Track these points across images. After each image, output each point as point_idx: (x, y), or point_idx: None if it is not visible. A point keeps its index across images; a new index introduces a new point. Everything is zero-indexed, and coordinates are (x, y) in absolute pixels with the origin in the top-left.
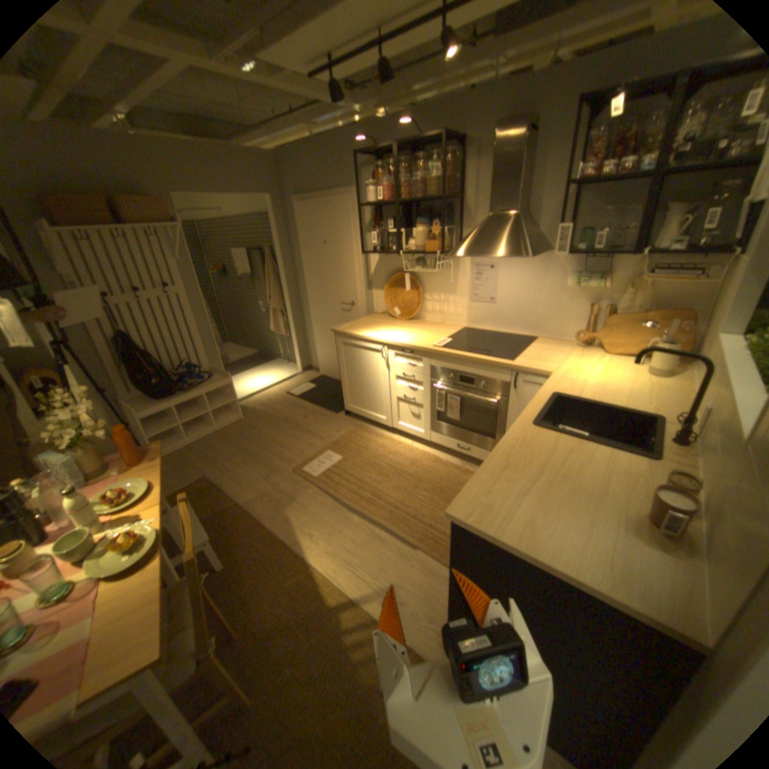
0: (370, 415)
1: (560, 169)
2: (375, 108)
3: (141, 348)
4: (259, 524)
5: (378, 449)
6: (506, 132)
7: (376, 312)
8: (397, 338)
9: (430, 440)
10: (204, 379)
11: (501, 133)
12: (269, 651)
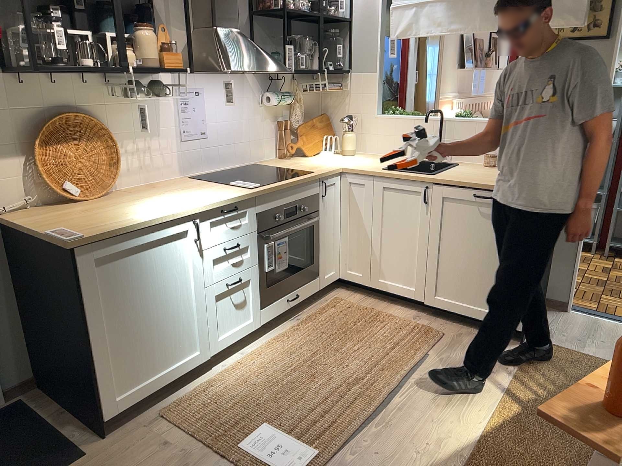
0: (171, 374)
1: None
2: None
3: None
4: None
5: (253, 382)
6: None
7: (7, 210)
8: (200, 201)
9: (261, 324)
10: None
11: None
12: None
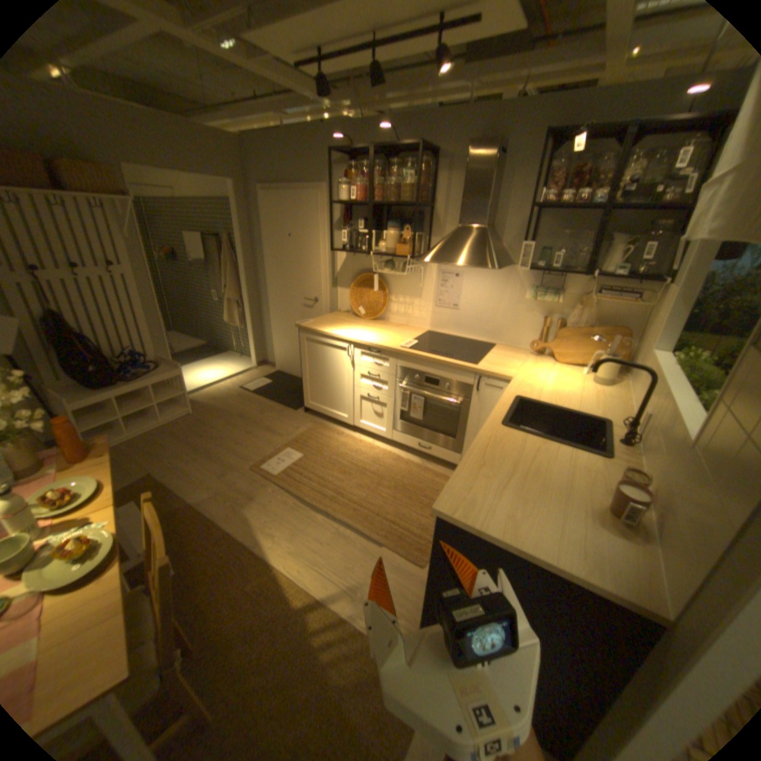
0: (331, 413)
1: (524, 192)
2: (350, 109)
3: (77, 332)
4: (214, 526)
5: (340, 448)
6: (478, 151)
7: (340, 310)
8: (364, 338)
9: (392, 439)
10: (150, 369)
11: (473, 151)
12: (231, 660)
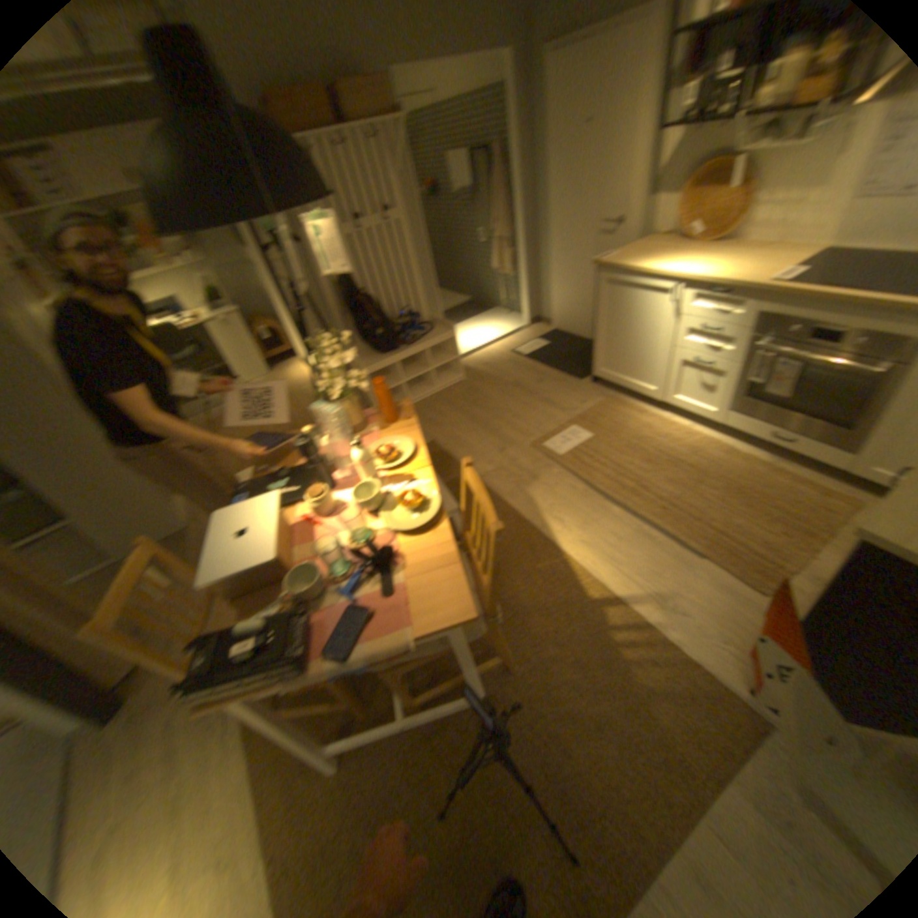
0: (633, 384)
1: None
2: None
3: (366, 292)
4: (501, 499)
5: (644, 429)
6: None
7: (660, 231)
8: (705, 270)
9: (725, 423)
10: (428, 330)
11: None
12: (530, 626)
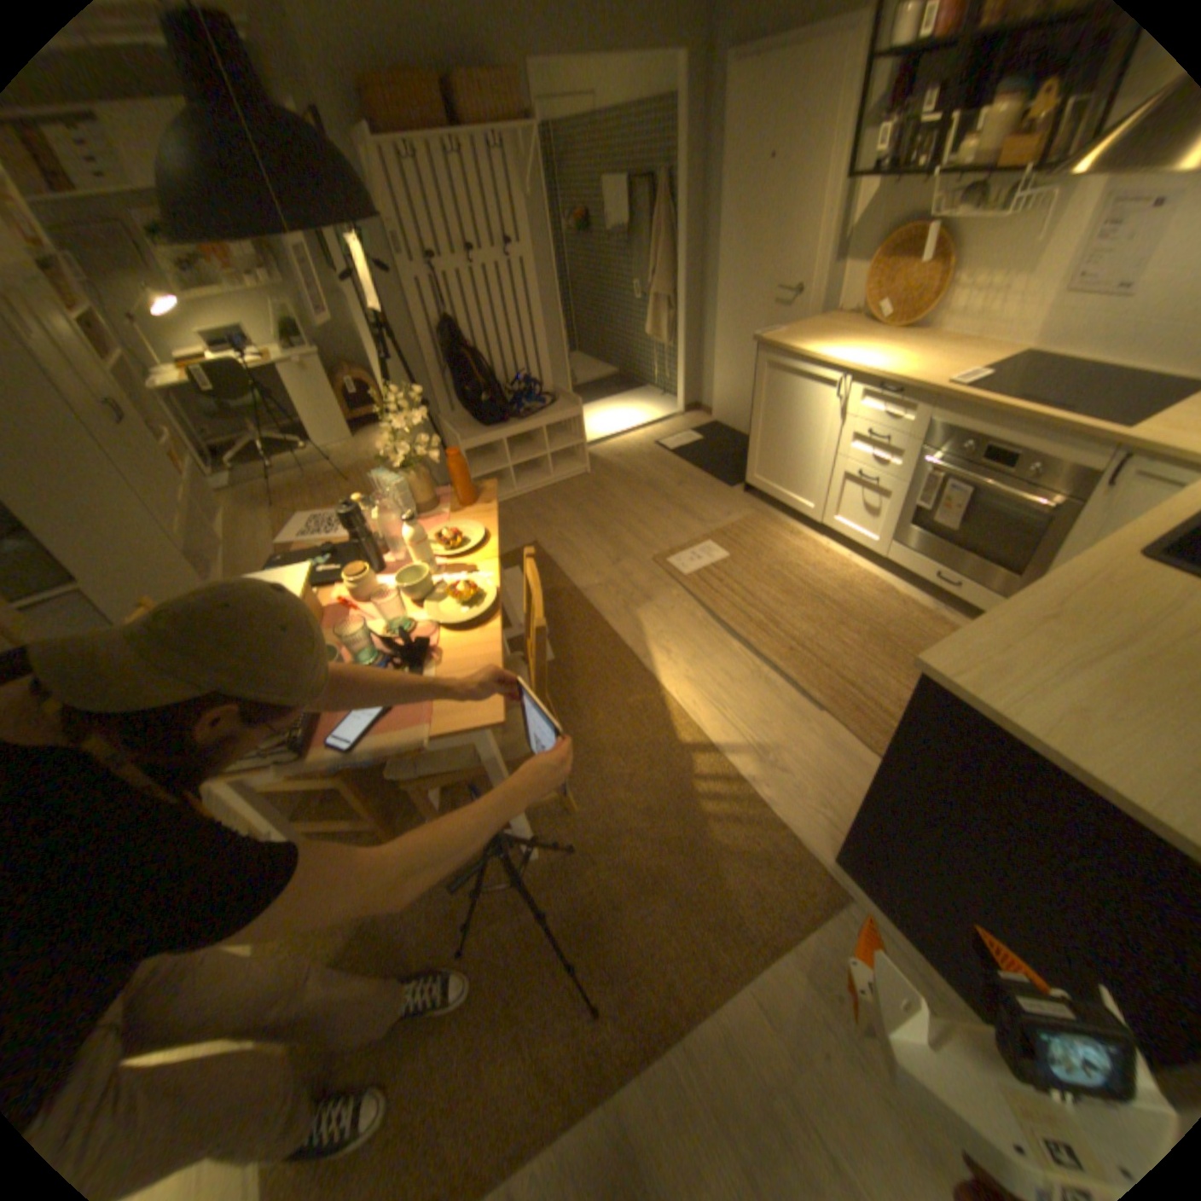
0: (786, 498)
1: None
2: None
3: (470, 347)
4: (600, 620)
5: (789, 555)
6: None
7: (842, 310)
8: (876, 362)
9: (885, 556)
10: (545, 405)
11: None
12: (601, 766)
